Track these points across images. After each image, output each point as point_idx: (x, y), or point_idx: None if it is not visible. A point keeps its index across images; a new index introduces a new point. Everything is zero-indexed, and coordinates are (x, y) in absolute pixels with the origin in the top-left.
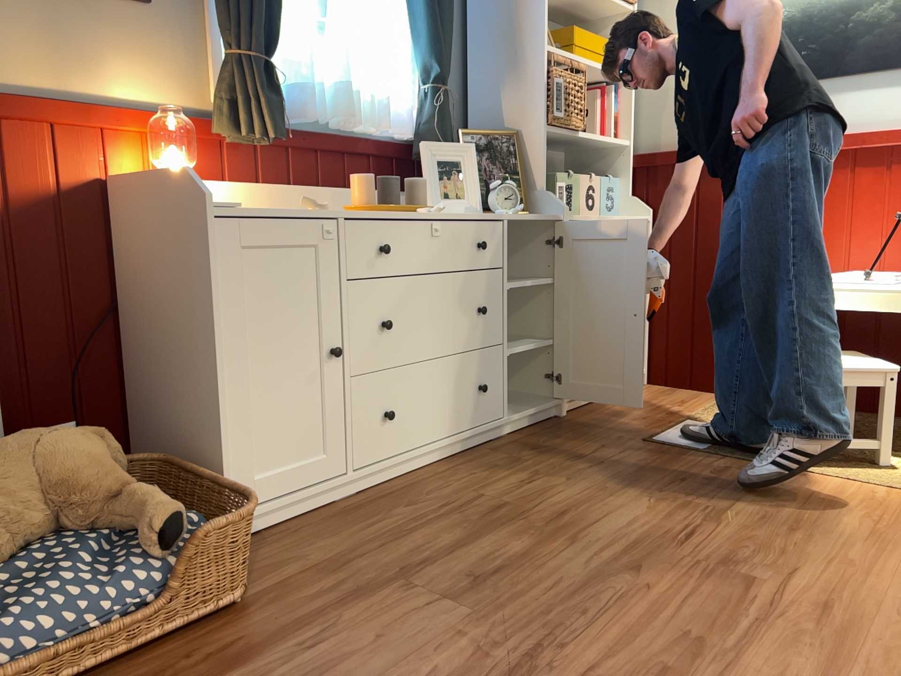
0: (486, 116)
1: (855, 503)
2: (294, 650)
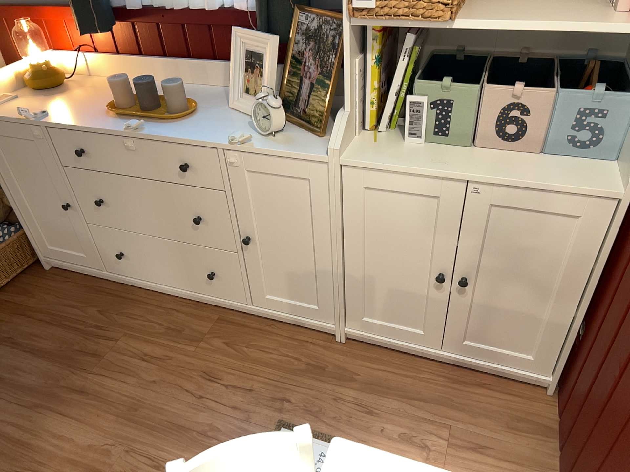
0: None
1: None
2: None
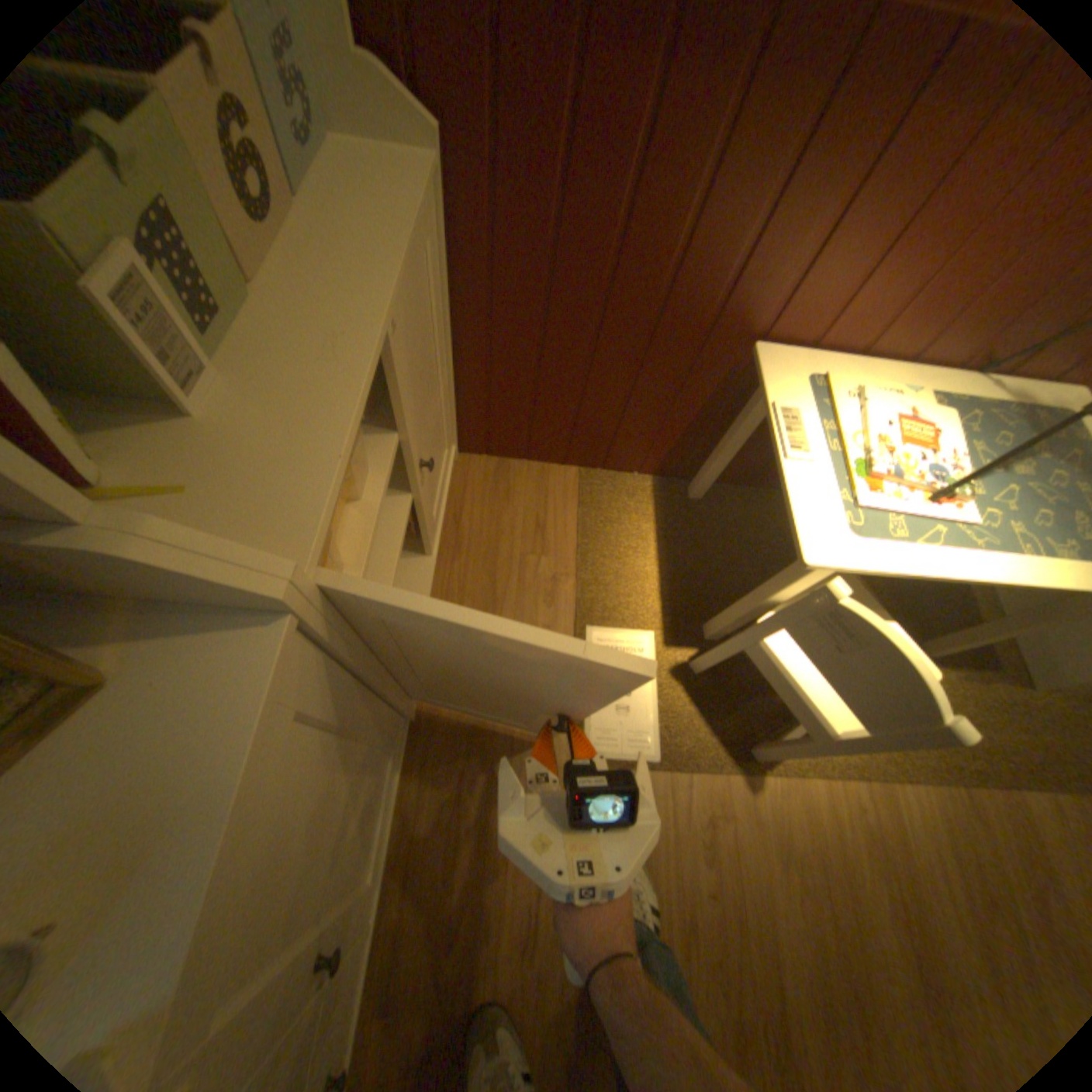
0: None
1: (866, 865)
2: None
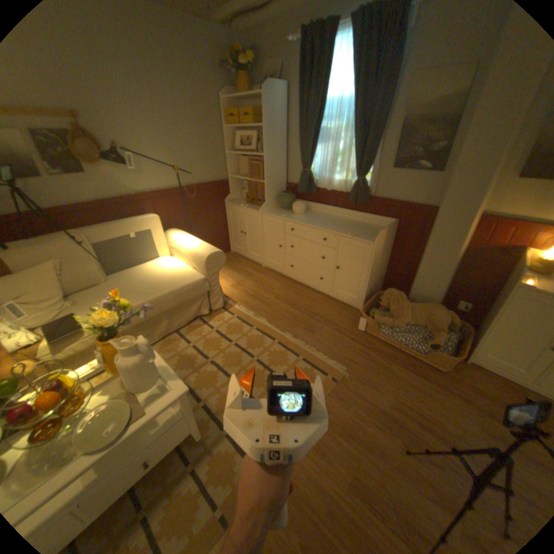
0: None
1: None
2: (436, 389)
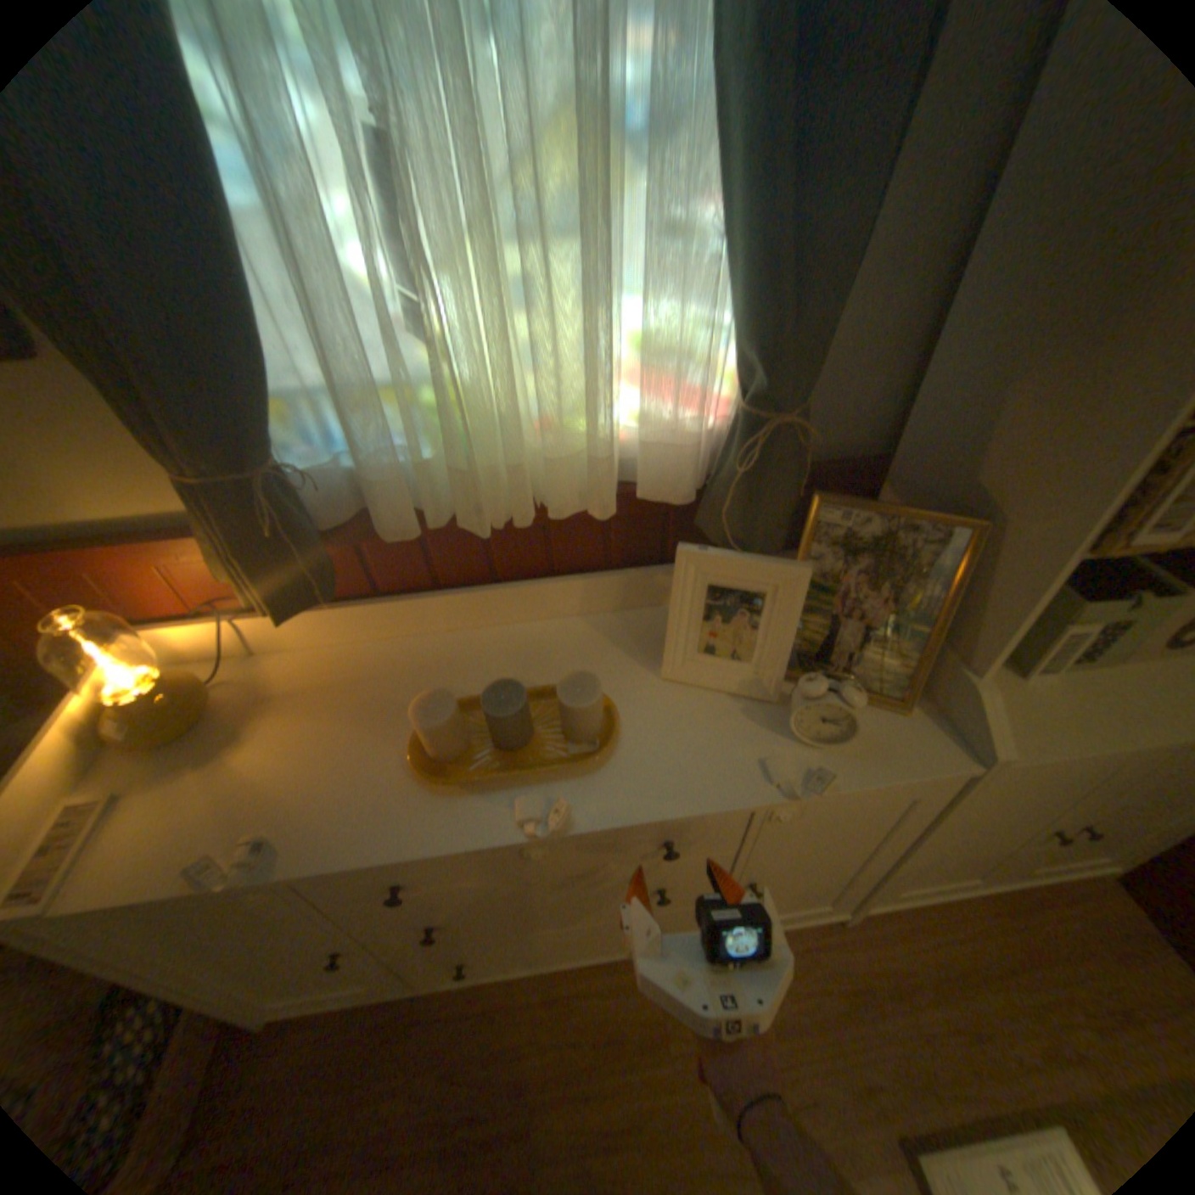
0: (954, 417)
1: None
2: None
